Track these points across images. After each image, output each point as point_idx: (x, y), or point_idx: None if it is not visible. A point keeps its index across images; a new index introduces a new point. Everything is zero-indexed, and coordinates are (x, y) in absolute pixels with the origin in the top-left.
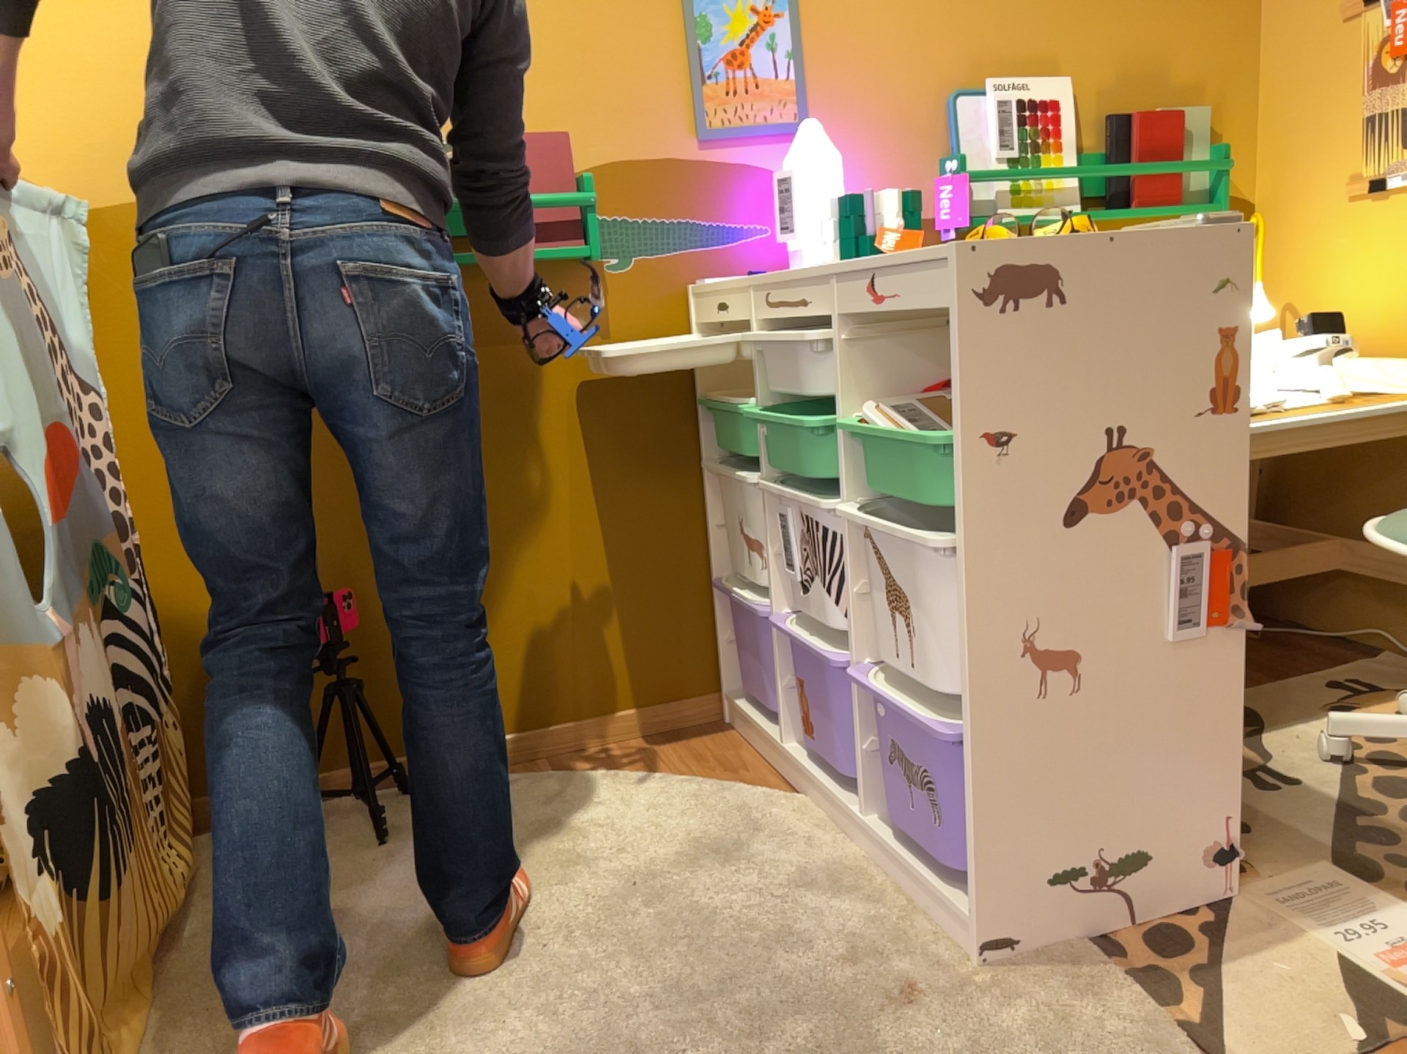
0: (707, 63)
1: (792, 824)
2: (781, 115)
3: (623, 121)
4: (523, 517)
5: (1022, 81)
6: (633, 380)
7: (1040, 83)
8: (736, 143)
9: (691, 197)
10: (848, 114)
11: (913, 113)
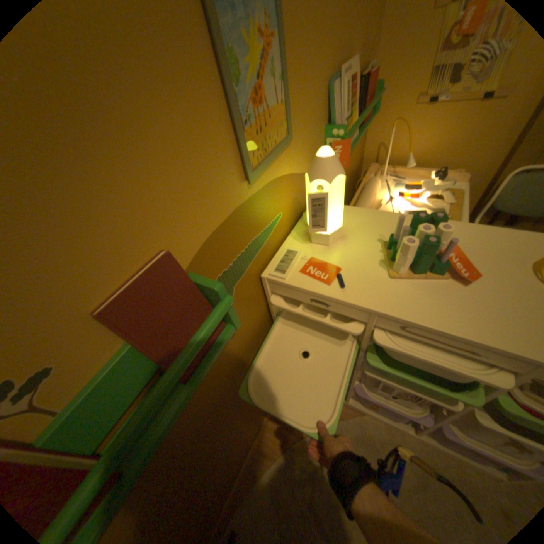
0: (243, 105)
1: (380, 435)
2: (282, 133)
3: (201, 199)
4: (227, 429)
5: (349, 60)
6: (249, 336)
7: (353, 60)
8: (265, 169)
9: (251, 224)
10: (302, 114)
11: (320, 99)
